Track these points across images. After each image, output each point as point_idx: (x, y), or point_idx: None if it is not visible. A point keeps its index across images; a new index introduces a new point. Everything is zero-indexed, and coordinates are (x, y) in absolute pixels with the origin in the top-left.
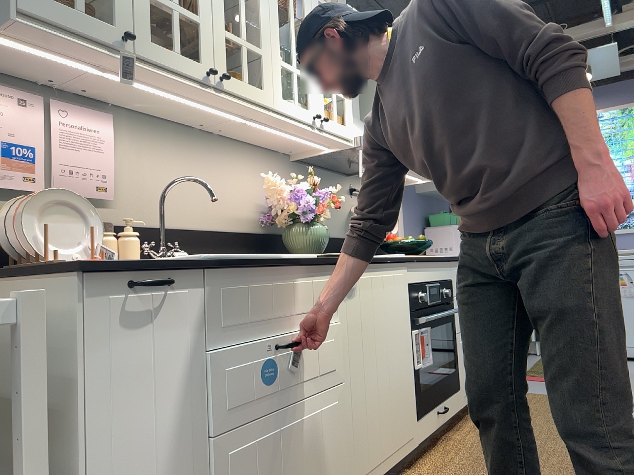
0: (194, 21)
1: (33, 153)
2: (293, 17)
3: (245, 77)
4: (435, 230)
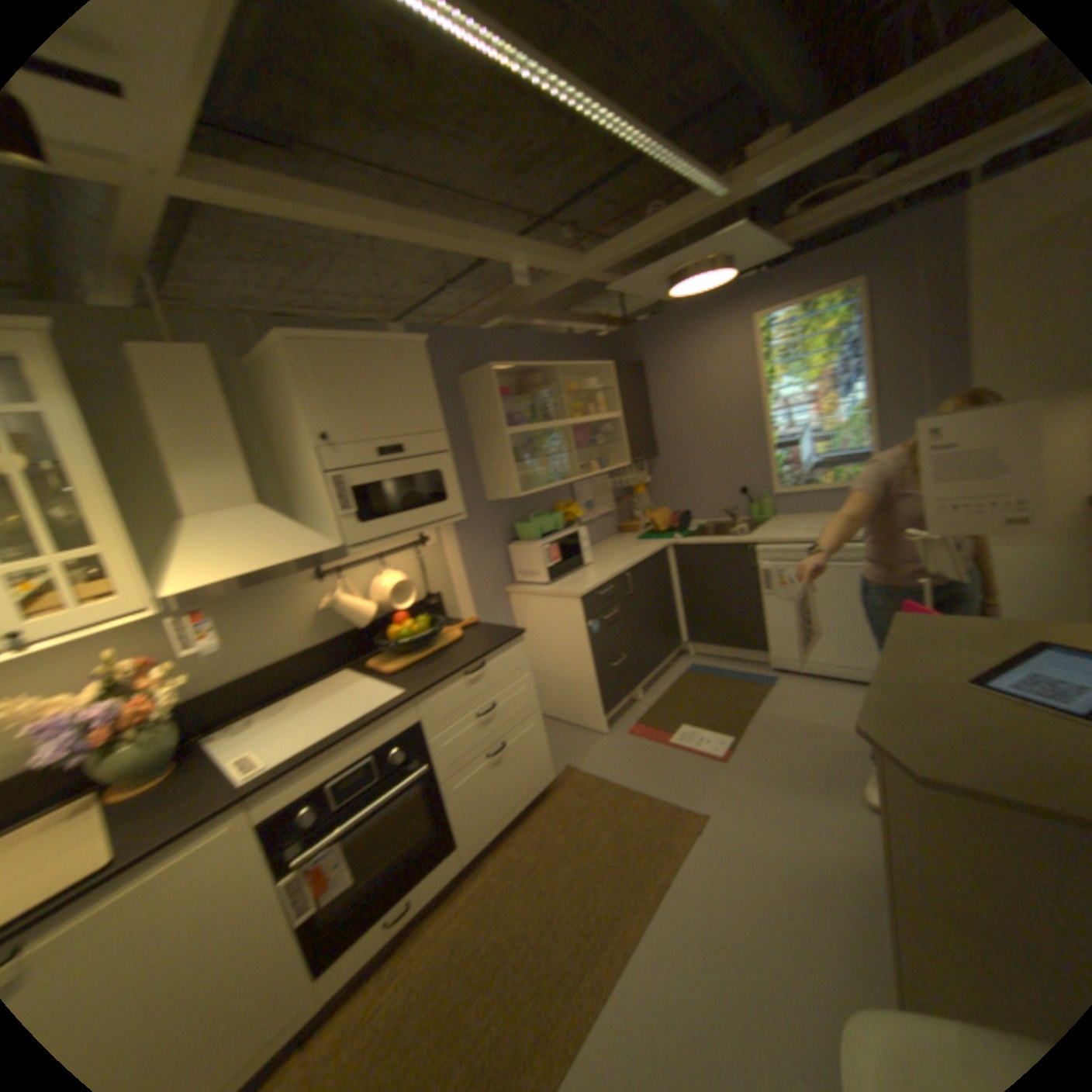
0: None
1: None
2: None
3: None
4: (521, 546)
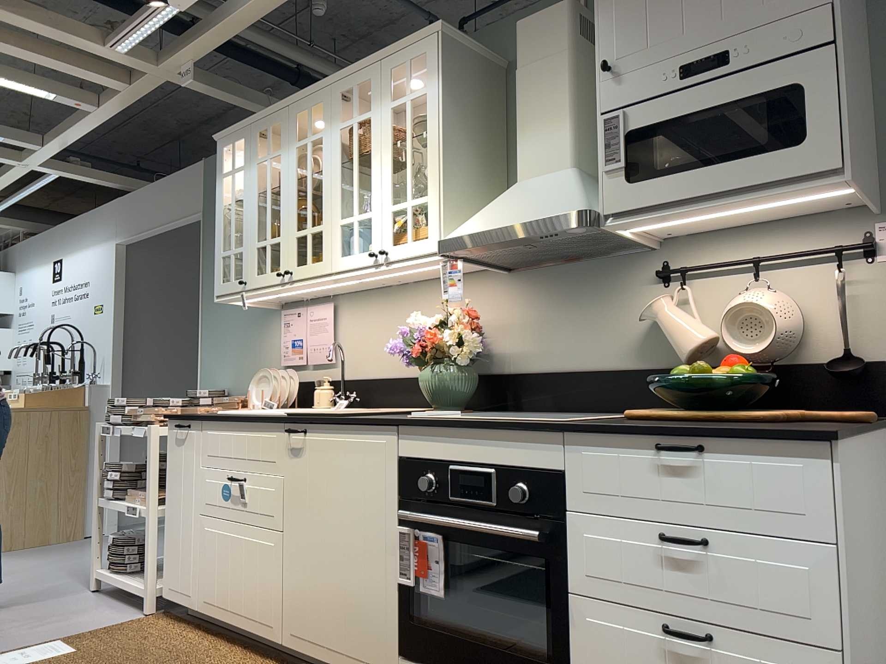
0: (277, 241)
1: (301, 342)
2: (355, 162)
3: (308, 259)
4: None
